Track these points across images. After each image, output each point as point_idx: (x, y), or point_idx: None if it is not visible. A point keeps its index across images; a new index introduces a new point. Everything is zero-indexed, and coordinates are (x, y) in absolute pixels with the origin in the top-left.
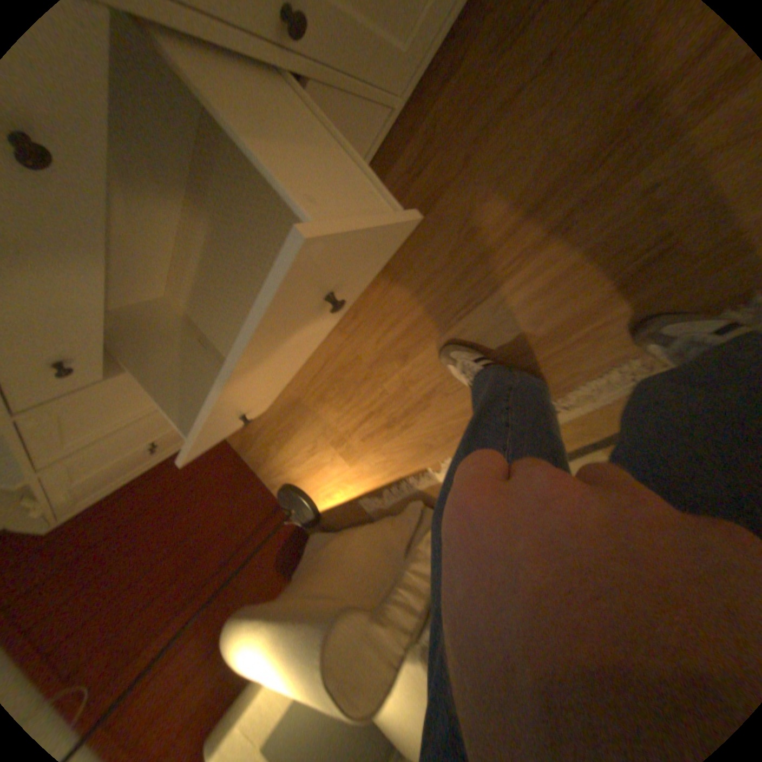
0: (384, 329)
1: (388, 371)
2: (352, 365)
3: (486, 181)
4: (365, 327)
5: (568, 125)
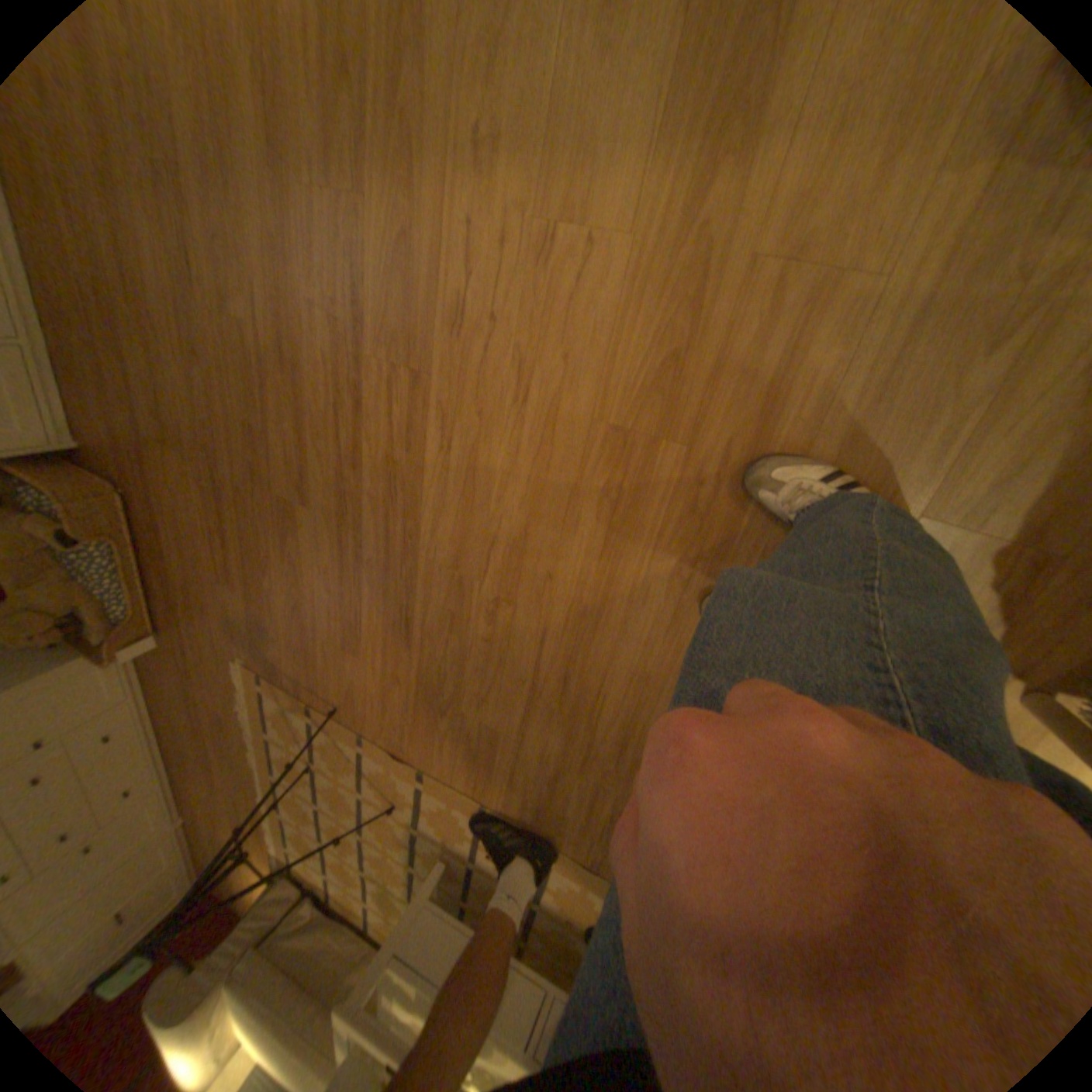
0: (192, 777)
1: (209, 799)
2: (199, 802)
3: (166, 710)
4: (187, 779)
5: (167, 690)
